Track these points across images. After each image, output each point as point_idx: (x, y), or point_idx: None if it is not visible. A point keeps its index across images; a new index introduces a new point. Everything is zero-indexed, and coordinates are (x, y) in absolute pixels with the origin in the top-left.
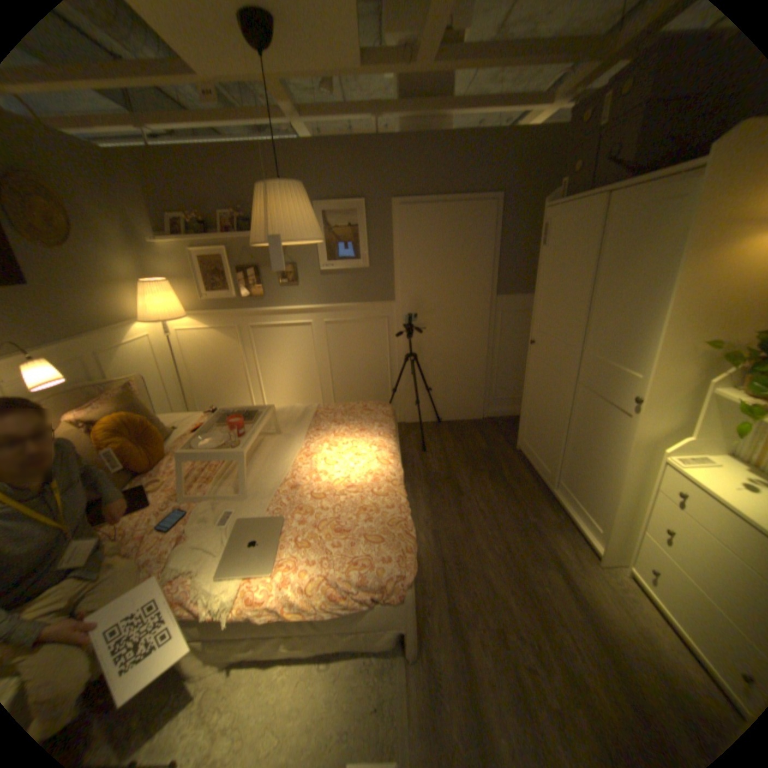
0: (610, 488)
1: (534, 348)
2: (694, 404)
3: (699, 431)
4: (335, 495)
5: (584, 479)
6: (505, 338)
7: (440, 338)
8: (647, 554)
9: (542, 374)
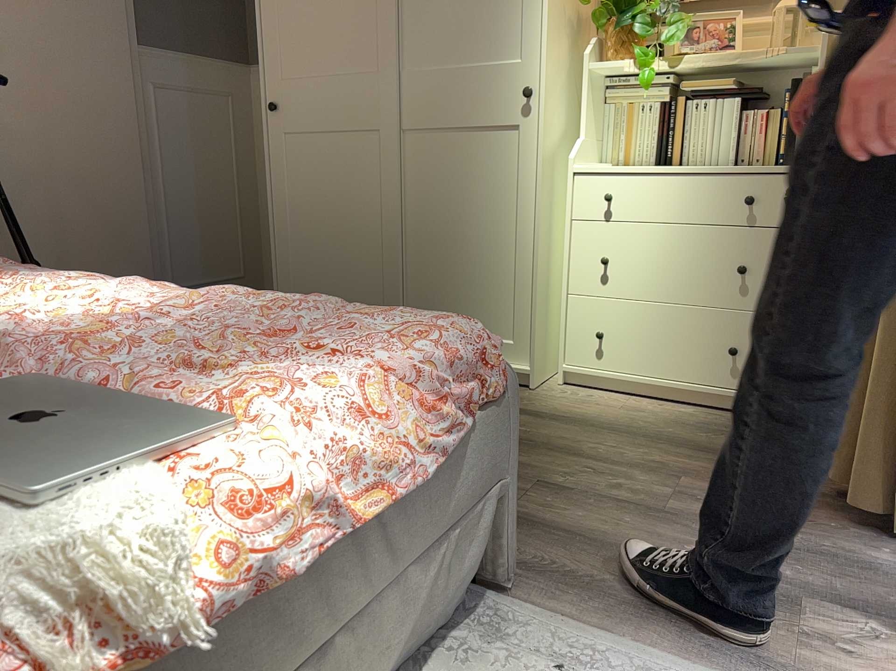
0: (506, 263)
1: (279, 117)
2: (567, 96)
3: (584, 126)
4: (124, 330)
5: (453, 286)
6: (171, 146)
7: (32, 128)
8: (577, 324)
9: (312, 157)
